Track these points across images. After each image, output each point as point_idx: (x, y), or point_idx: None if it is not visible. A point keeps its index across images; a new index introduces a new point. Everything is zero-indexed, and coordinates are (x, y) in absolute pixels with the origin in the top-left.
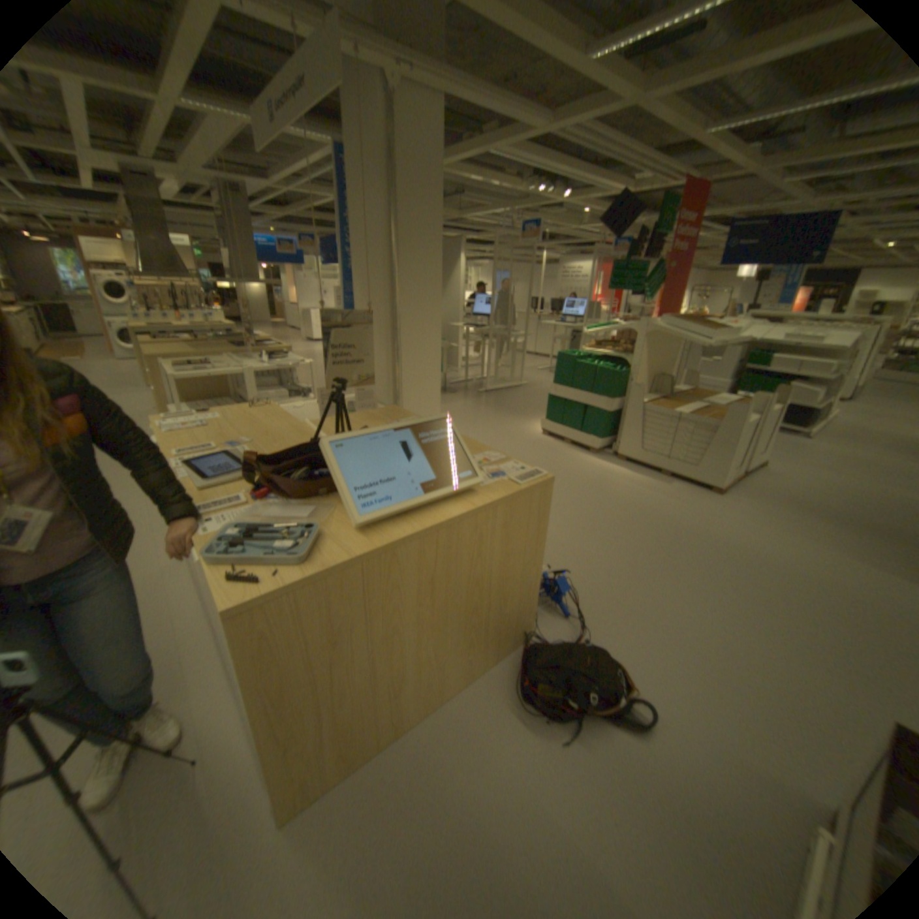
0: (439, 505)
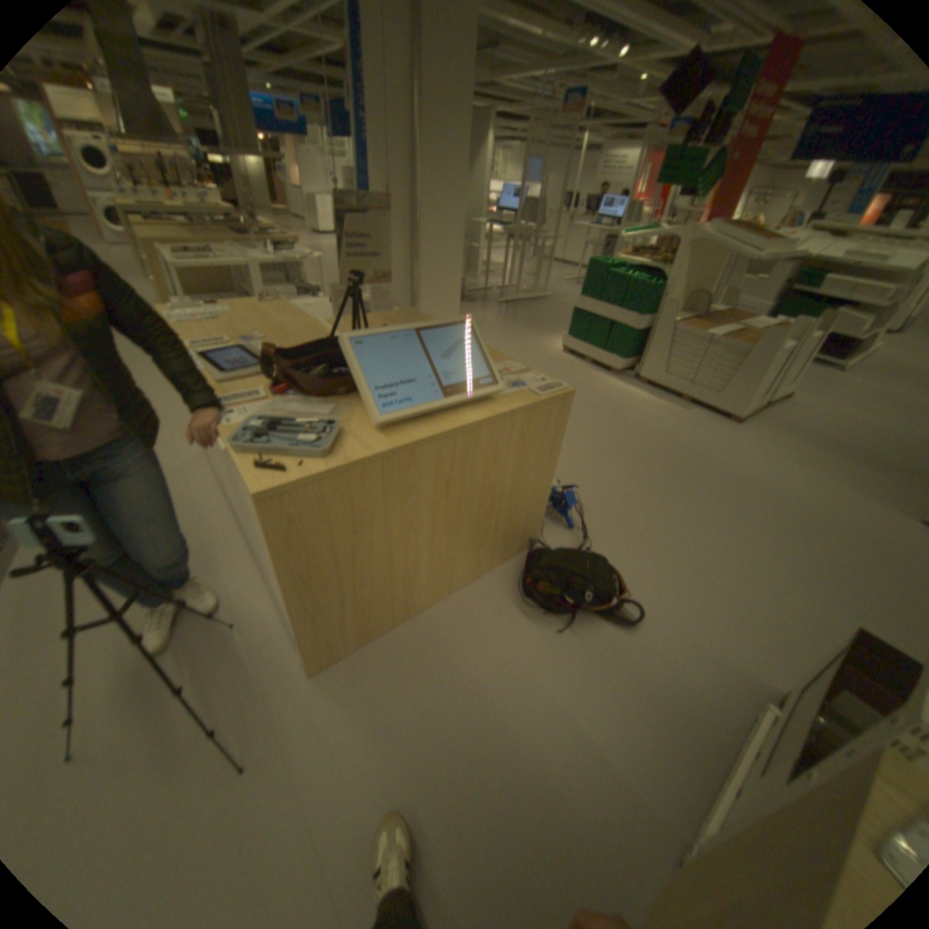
0: (459, 412)
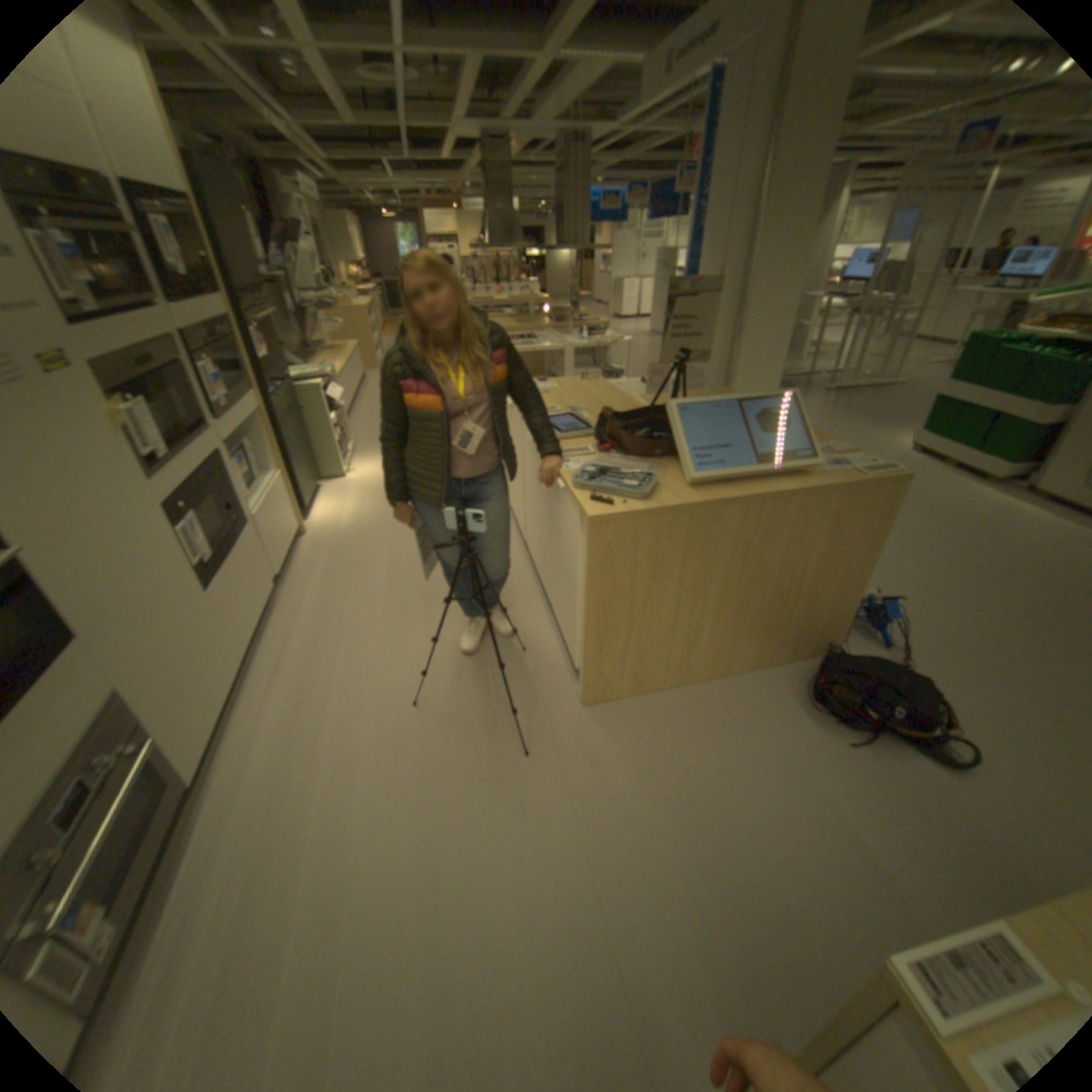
0: (769, 483)
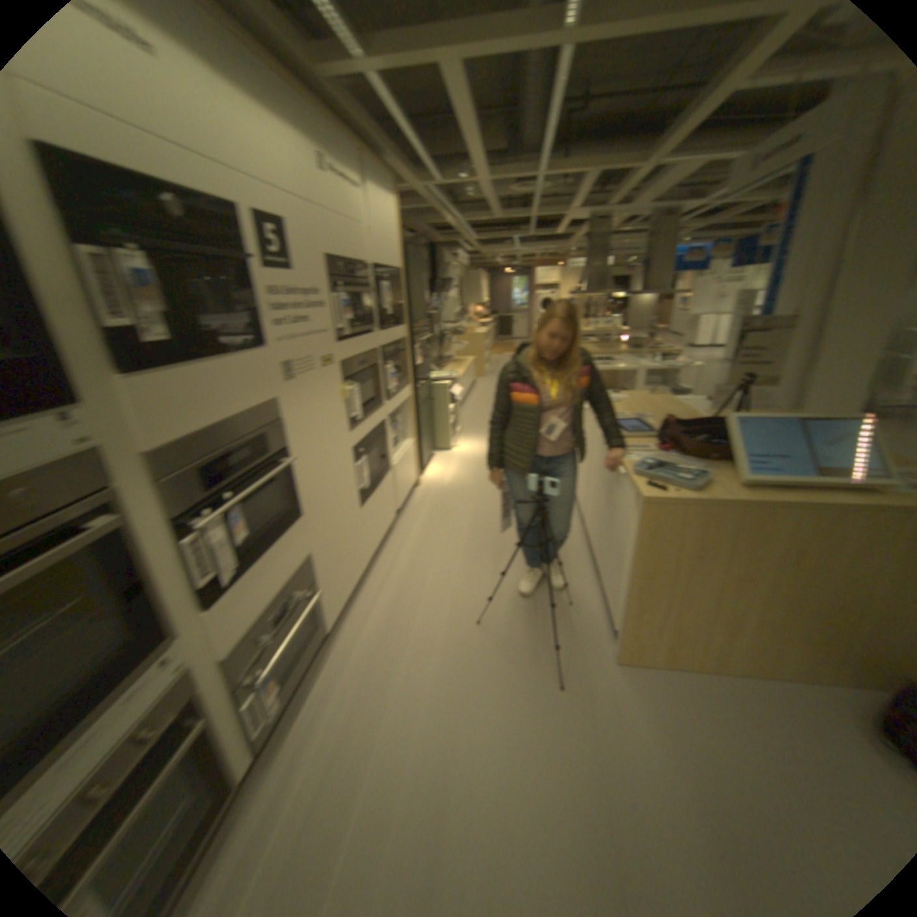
0: (834, 496)
